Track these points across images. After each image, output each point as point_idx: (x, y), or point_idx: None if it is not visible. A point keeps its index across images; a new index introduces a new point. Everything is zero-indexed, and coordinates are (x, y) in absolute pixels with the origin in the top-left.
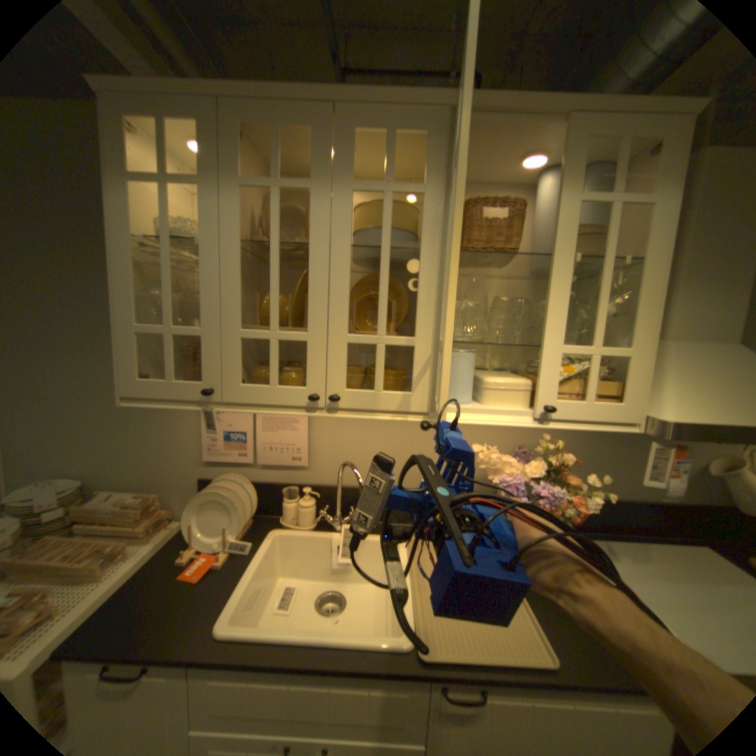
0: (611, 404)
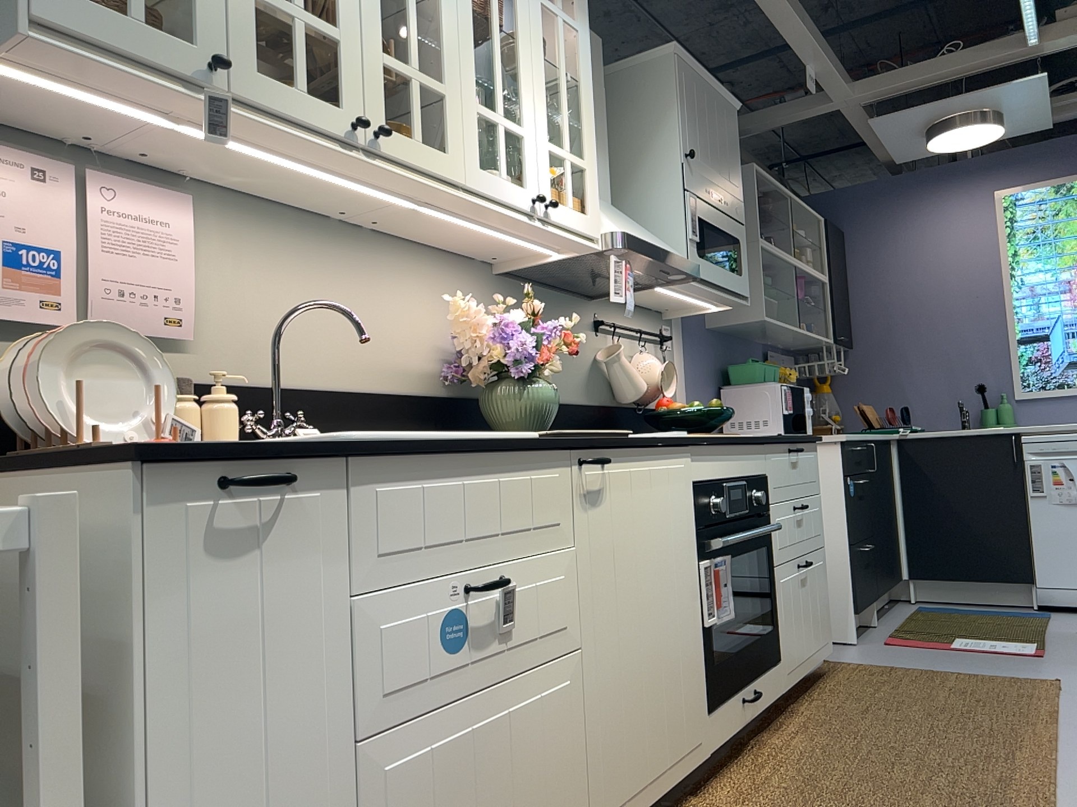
0: (583, 214)
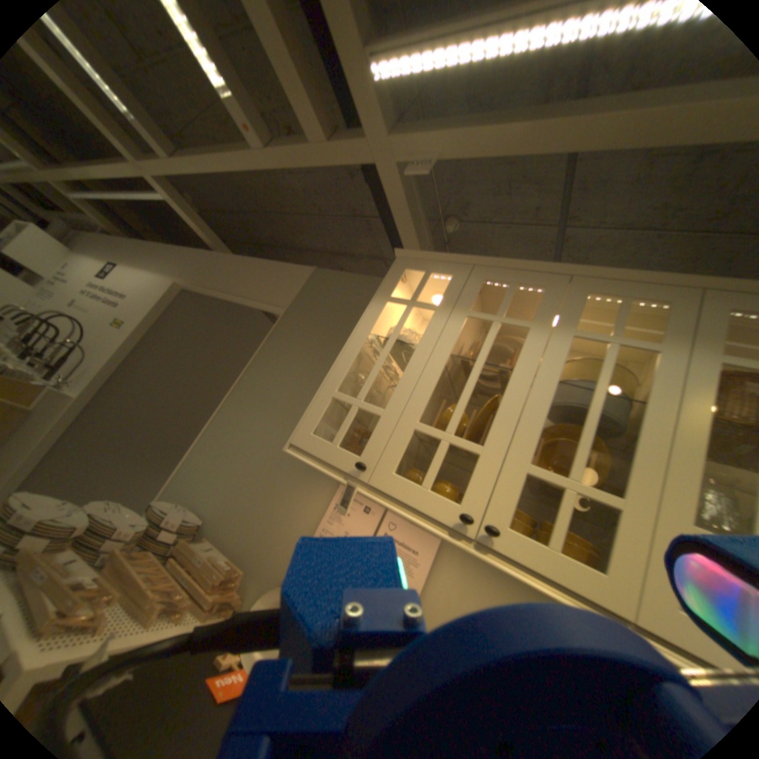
0: None
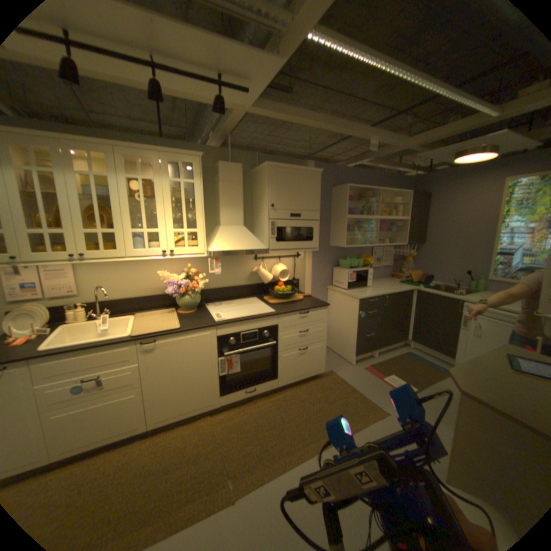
0: (194, 248)
